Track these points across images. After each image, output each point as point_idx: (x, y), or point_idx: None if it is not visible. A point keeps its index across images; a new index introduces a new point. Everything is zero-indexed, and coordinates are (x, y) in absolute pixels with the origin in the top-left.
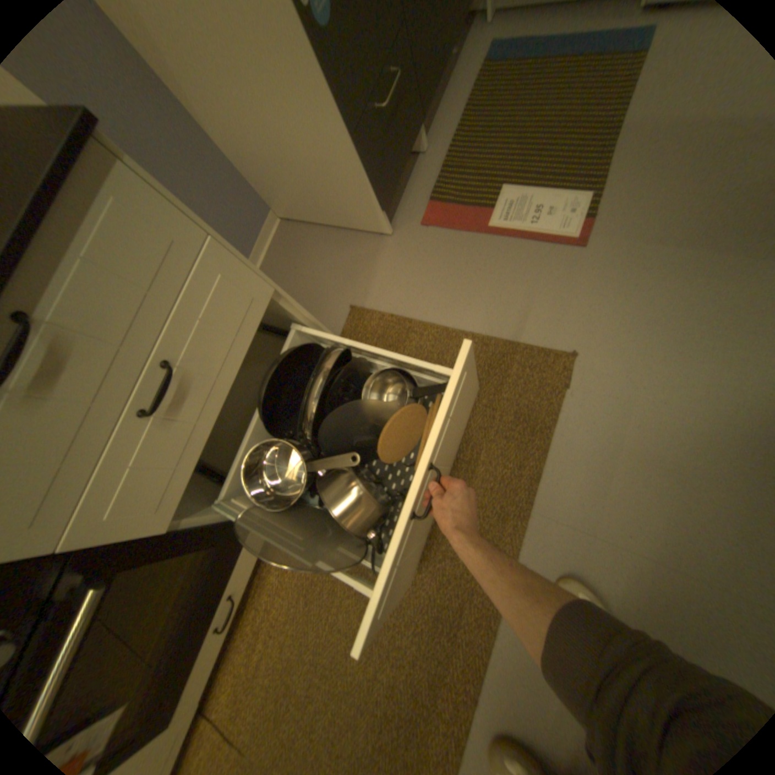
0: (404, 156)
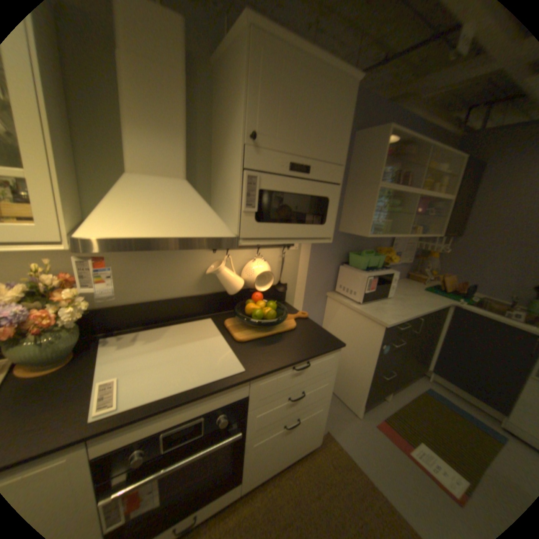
0: (383, 397)
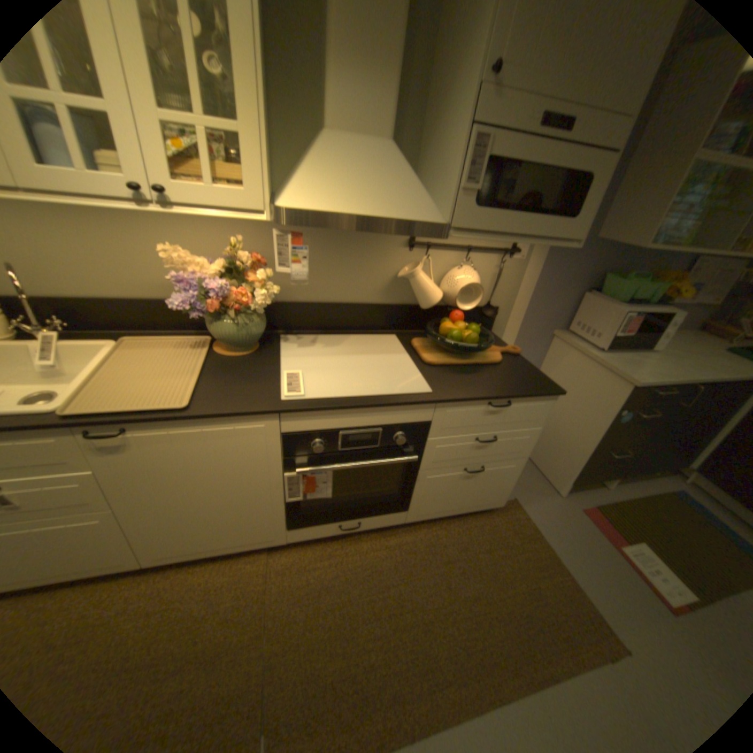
0: (603, 480)
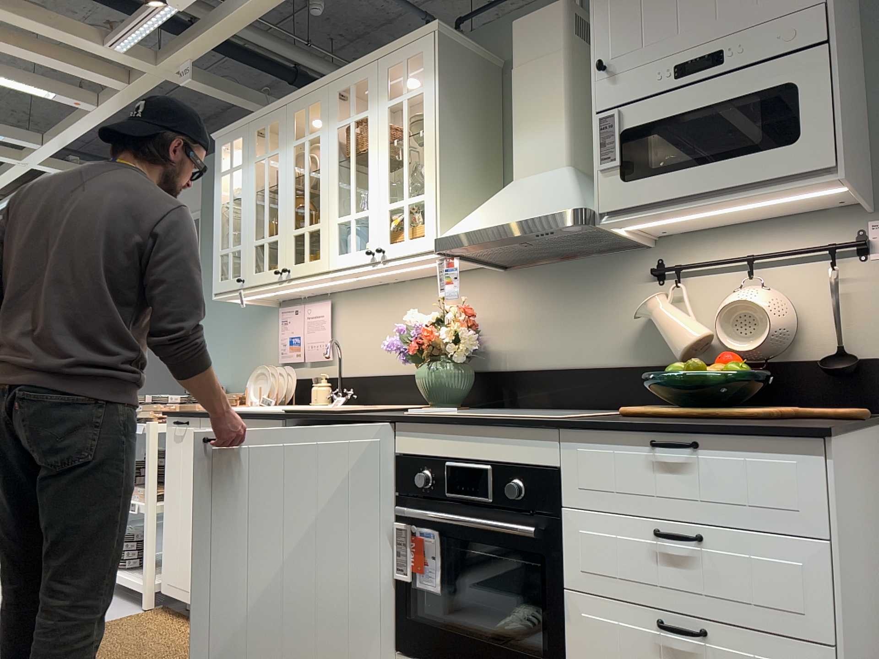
0: None
